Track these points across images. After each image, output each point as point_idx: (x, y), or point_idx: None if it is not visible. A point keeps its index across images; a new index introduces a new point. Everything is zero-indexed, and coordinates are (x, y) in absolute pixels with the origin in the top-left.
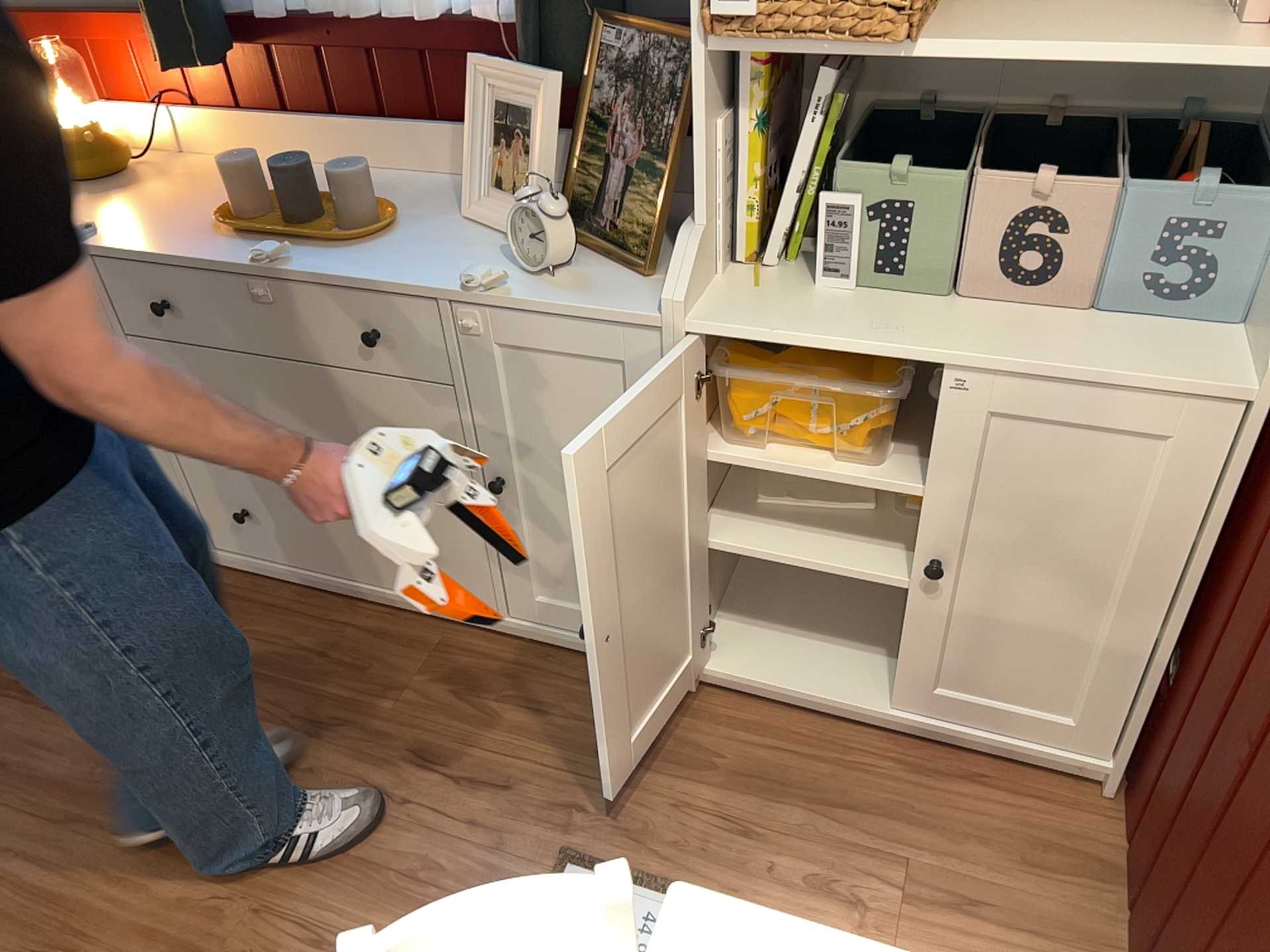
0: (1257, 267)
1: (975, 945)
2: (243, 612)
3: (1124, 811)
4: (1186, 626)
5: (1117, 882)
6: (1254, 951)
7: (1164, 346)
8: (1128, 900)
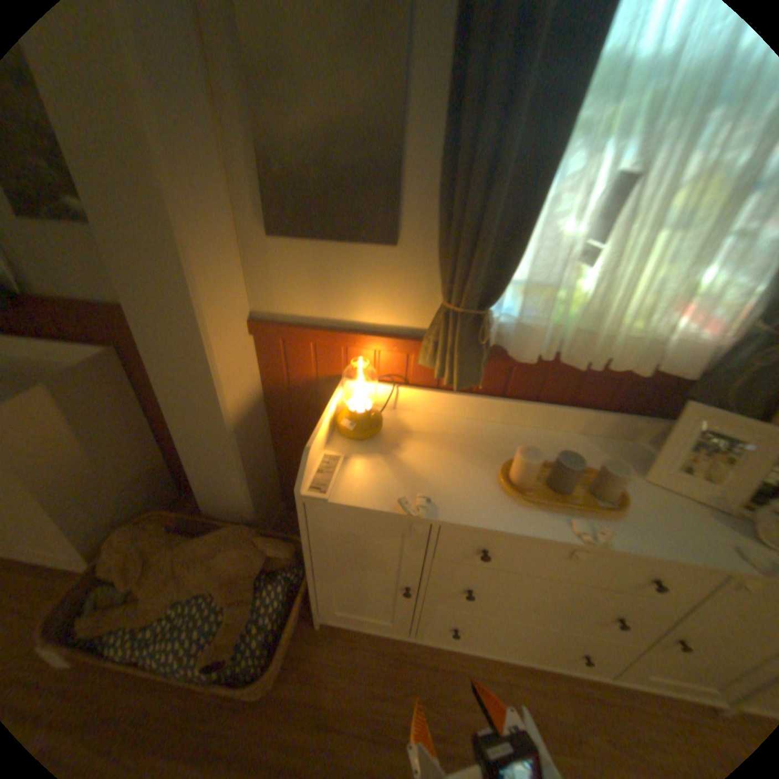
0: None
1: None
2: (439, 686)
3: None
4: None
5: None
6: None
7: None
8: None
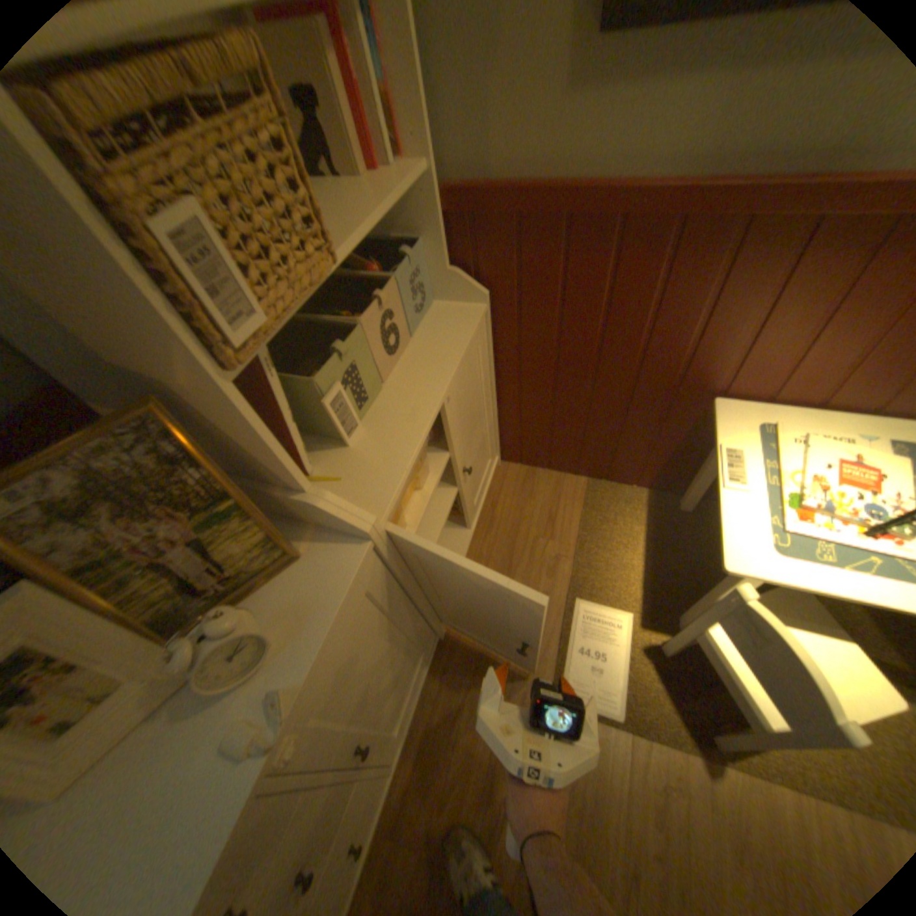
0: (433, 269)
1: (570, 517)
2: None
3: (514, 458)
4: (499, 395)
5: (538, 469)
6: (661, 402)
7: (445, 320)
8: (550, 465)
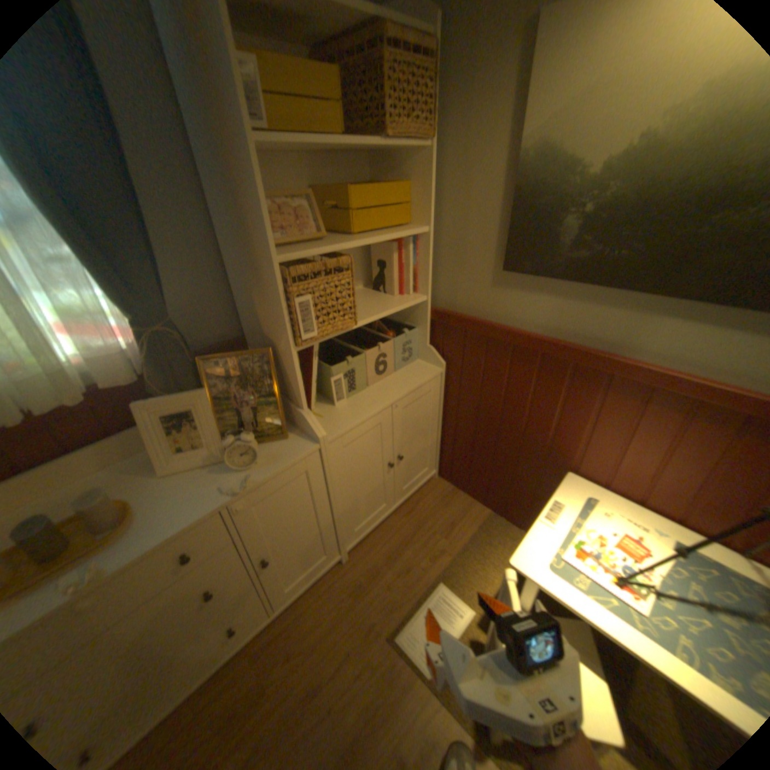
0: (420, 344)
1: (465, 531)
2: None
3: (446, 477)
4: (443, 427)
5: (460, 491)
6: (537, 465)
7: (416, 370)
8: (468, 491)
